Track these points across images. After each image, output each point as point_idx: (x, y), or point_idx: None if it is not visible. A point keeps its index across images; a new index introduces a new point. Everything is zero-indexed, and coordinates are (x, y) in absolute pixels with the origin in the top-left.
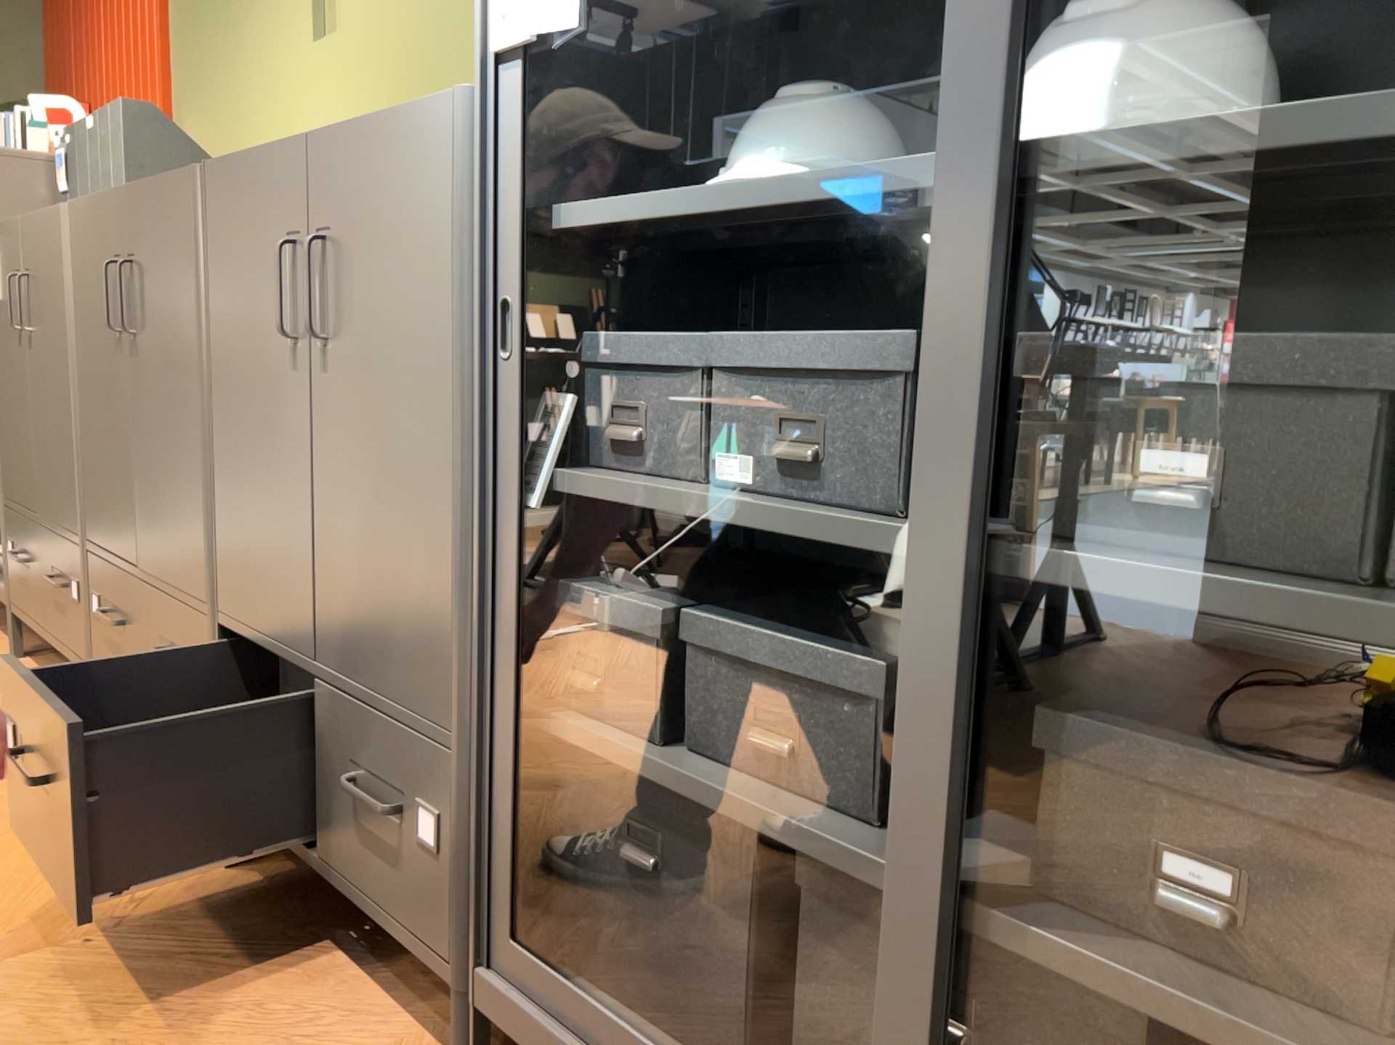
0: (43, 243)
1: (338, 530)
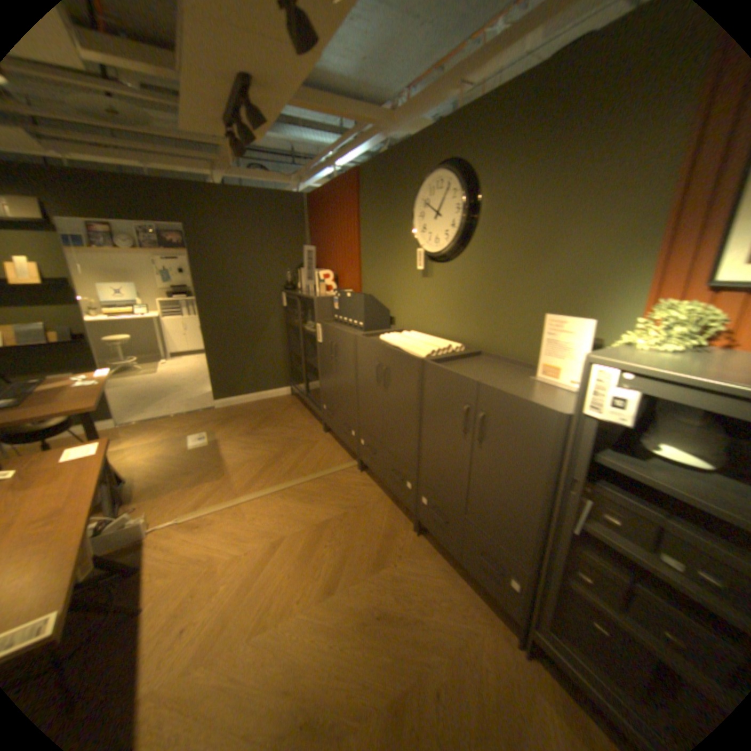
0: (342, 339)
1: (481, 491)
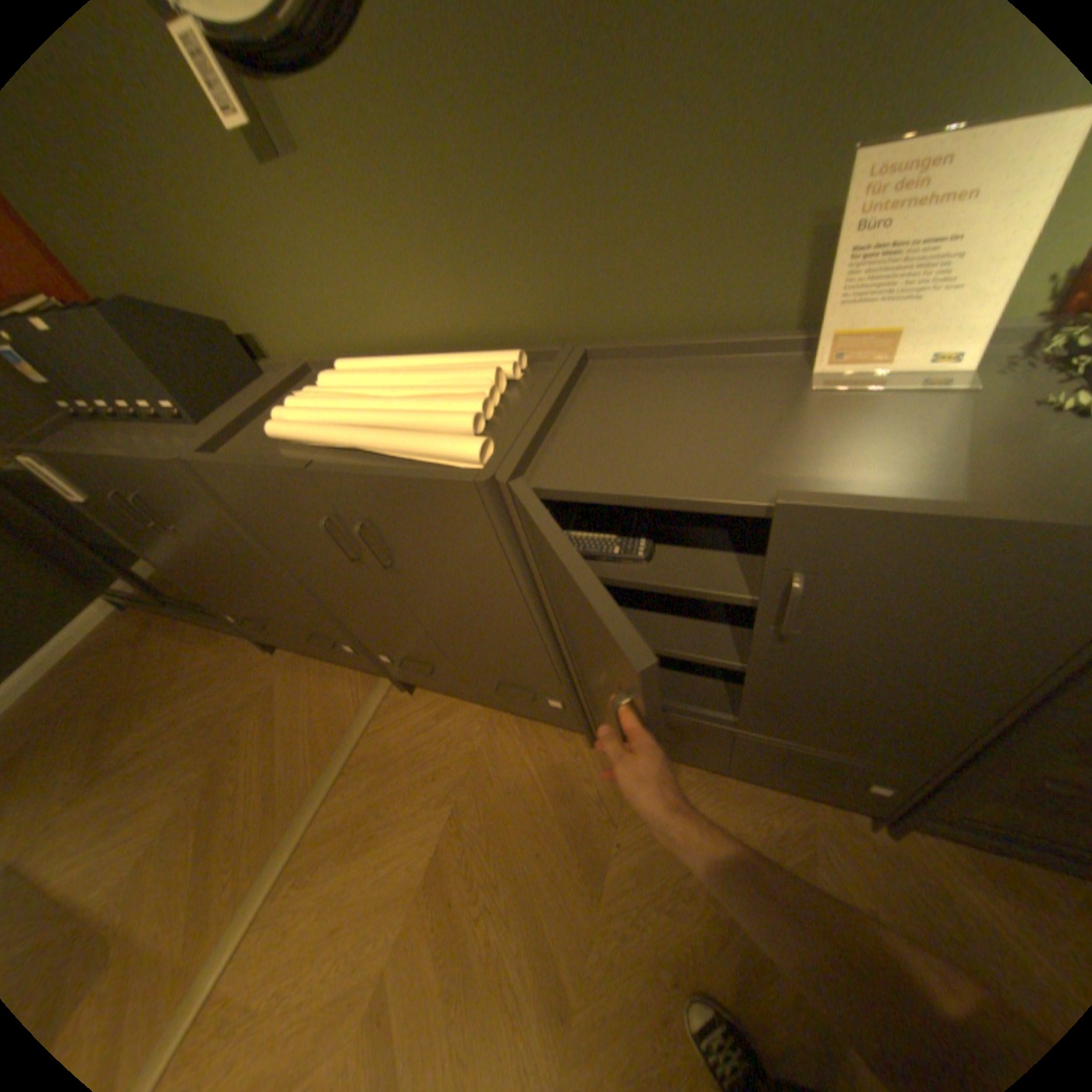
0: (146, 478)
1: (786, 701)
